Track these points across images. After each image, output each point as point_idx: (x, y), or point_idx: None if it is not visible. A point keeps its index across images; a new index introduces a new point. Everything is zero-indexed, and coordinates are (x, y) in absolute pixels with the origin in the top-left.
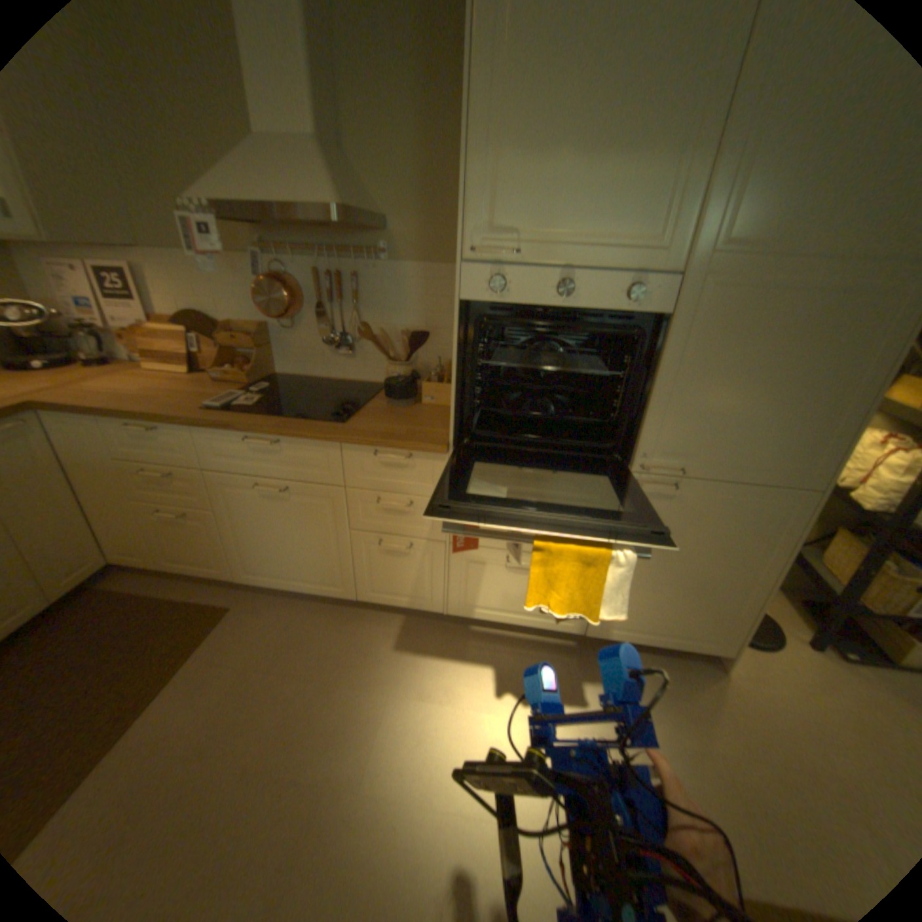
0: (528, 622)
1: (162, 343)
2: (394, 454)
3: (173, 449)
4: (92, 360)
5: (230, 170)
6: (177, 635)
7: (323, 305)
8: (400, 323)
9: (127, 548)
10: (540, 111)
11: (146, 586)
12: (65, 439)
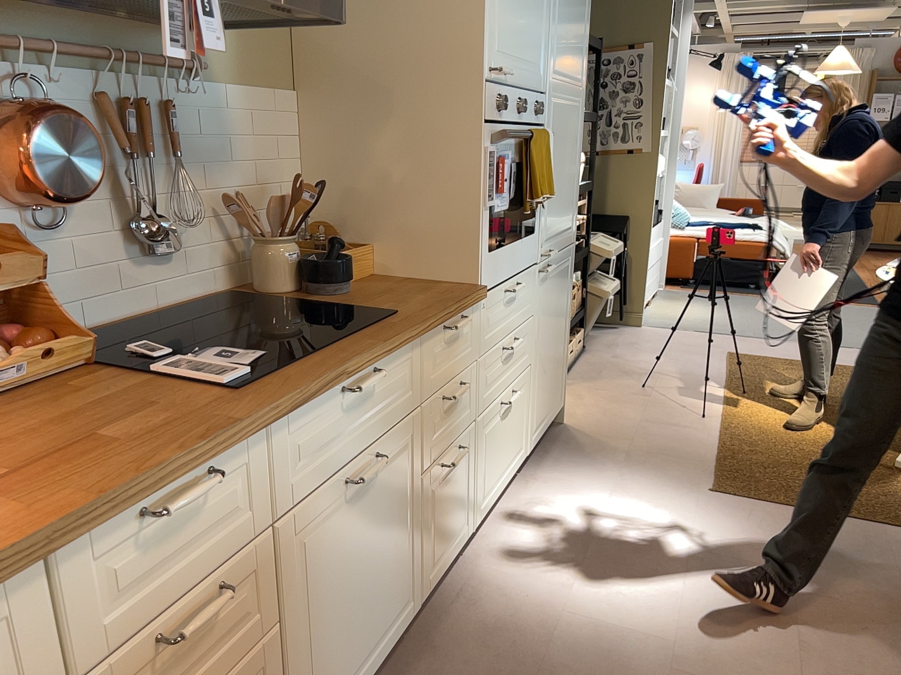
0: (508, 473)
1: None
2: (459, 320)
3: (235, 505)
4: None
5: None
6: None
7: (119, 166)
8: (232, 183)
9: None
10: None
11: None
12: None
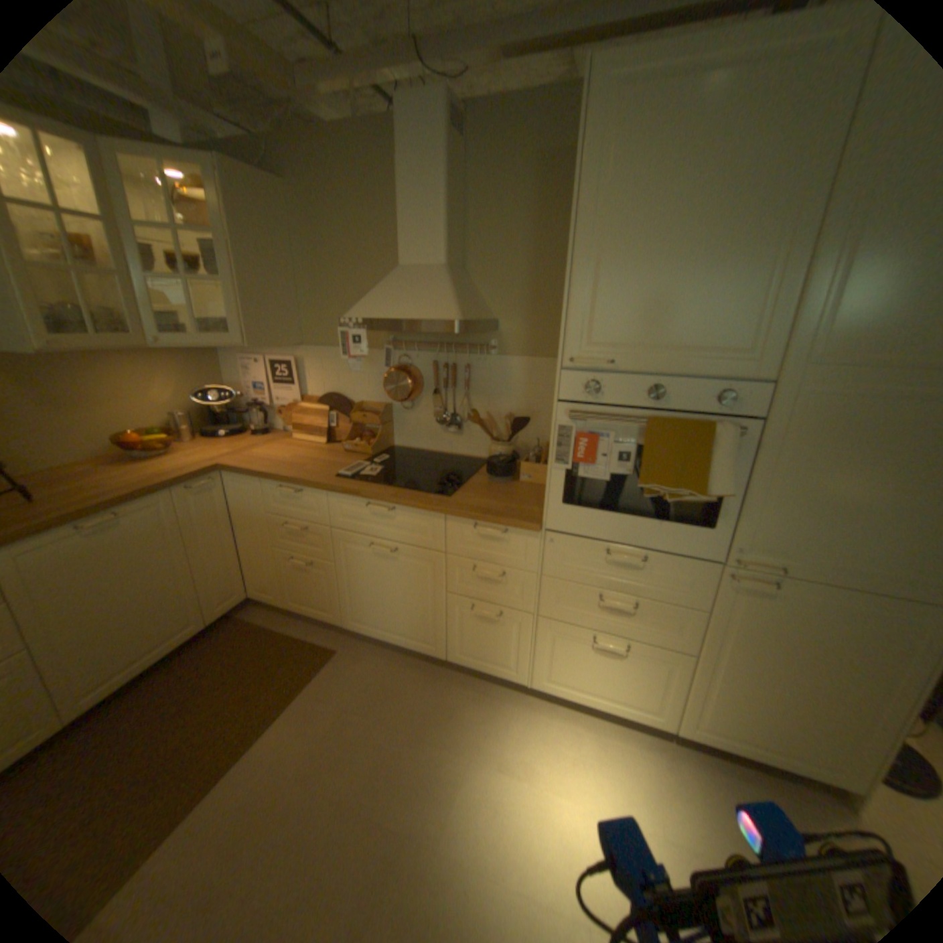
0: (615, 710)
1: (310, 418)
2: (491, 528)
3: (311, 508)
4: (257, 429)
5: (379, 294)
6: (293, 669)
7: (439, 390)
8: (504, 406)
9: (263, 586)
10: (635, 253)
11: (272, 621)
12: (235, 494)
